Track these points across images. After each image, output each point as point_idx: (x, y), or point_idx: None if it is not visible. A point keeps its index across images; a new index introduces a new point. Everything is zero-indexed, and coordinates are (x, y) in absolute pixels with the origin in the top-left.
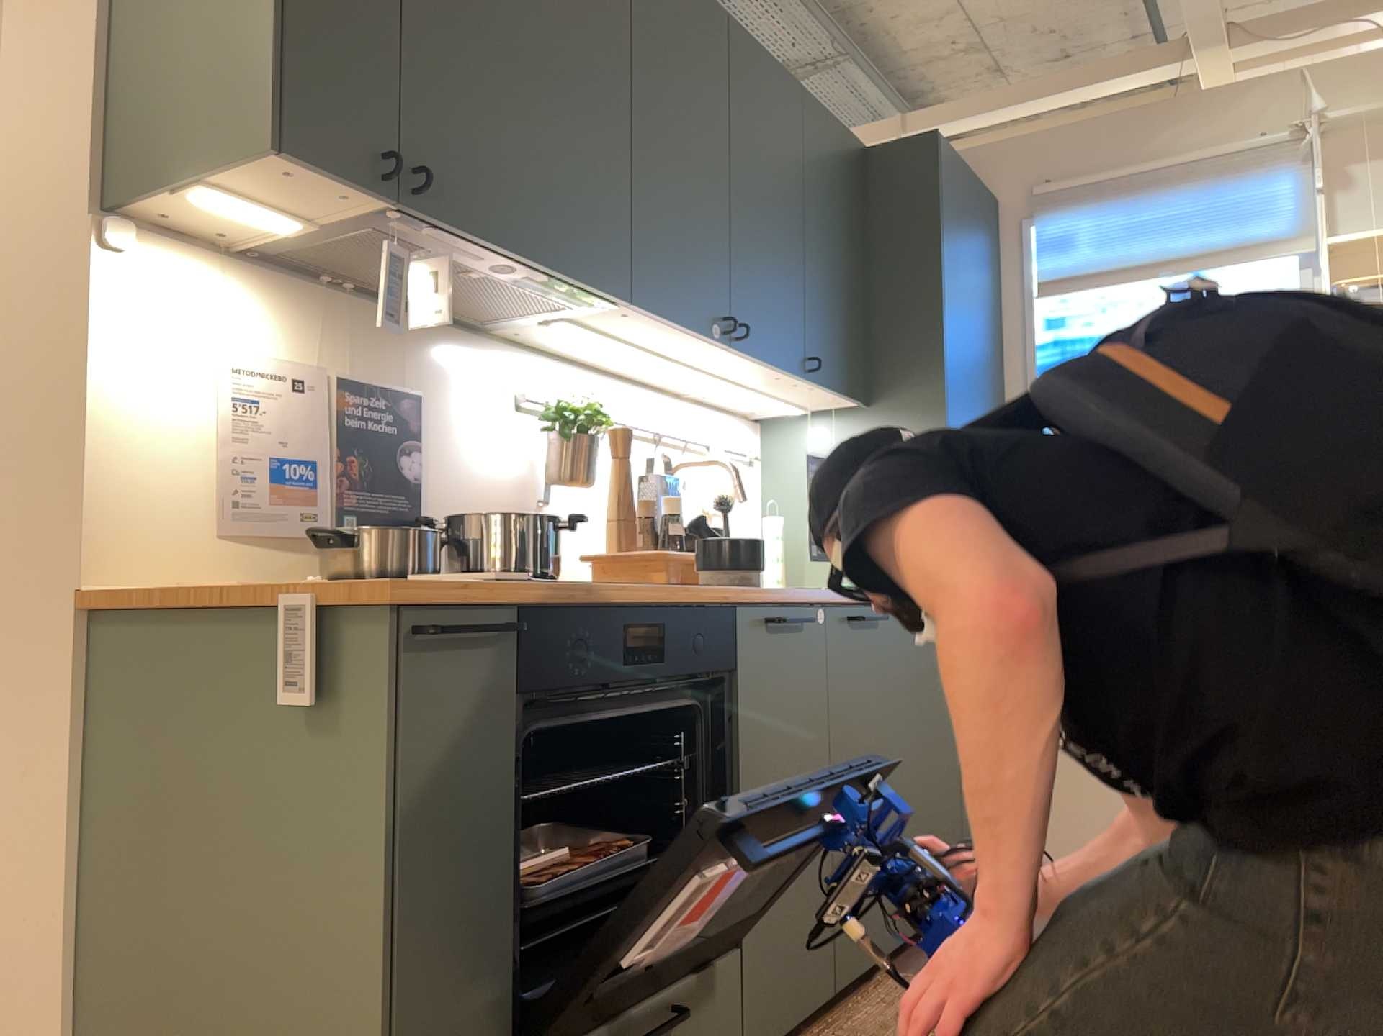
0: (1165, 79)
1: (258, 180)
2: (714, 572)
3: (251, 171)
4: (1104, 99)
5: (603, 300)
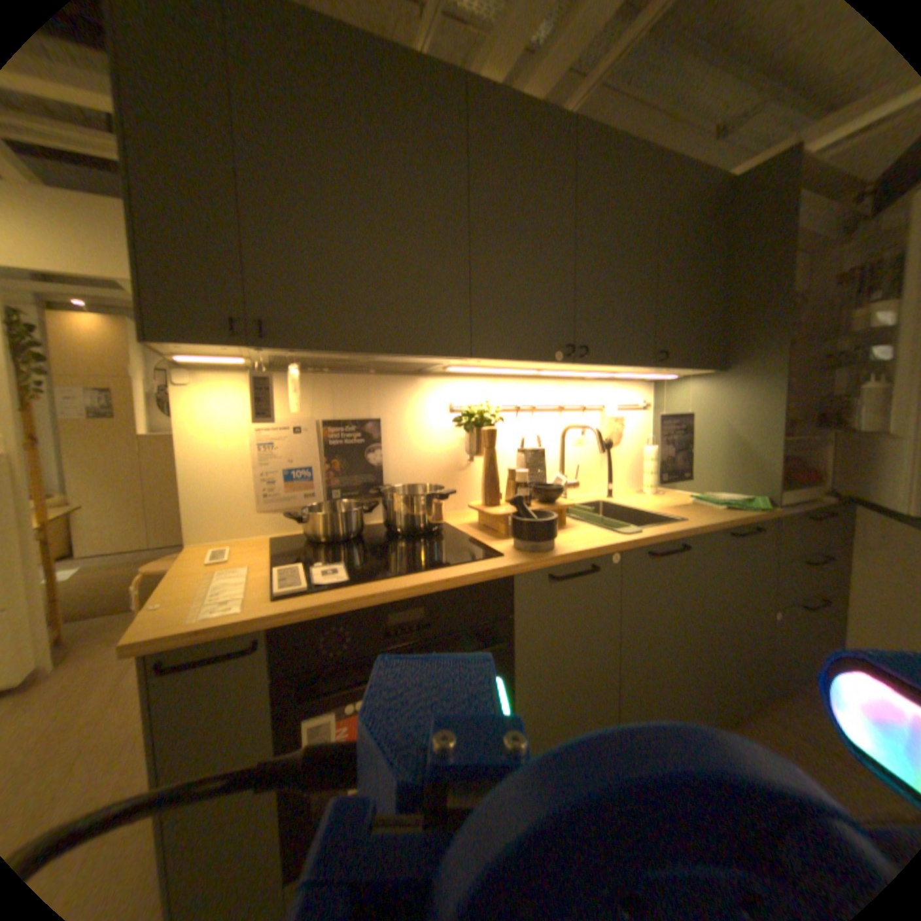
0: None
1: (175, 349)
2: (512, 539)
3: (158, 348)
4: None
5: (455, 357)
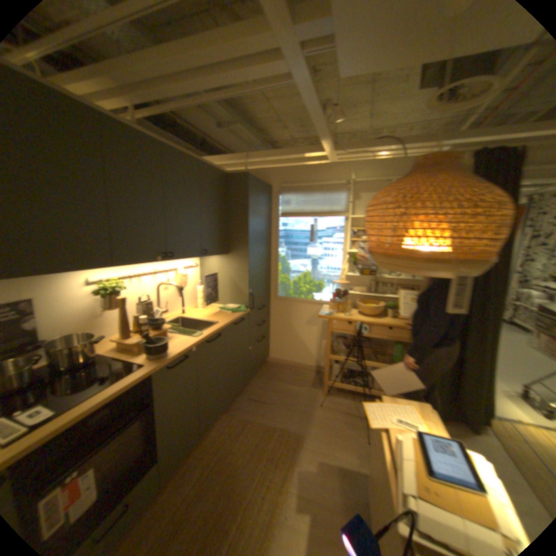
0: (319, 155)
1: None
2: (147, 357)
3: None
4: (303, 158)
5: (102, 266)
